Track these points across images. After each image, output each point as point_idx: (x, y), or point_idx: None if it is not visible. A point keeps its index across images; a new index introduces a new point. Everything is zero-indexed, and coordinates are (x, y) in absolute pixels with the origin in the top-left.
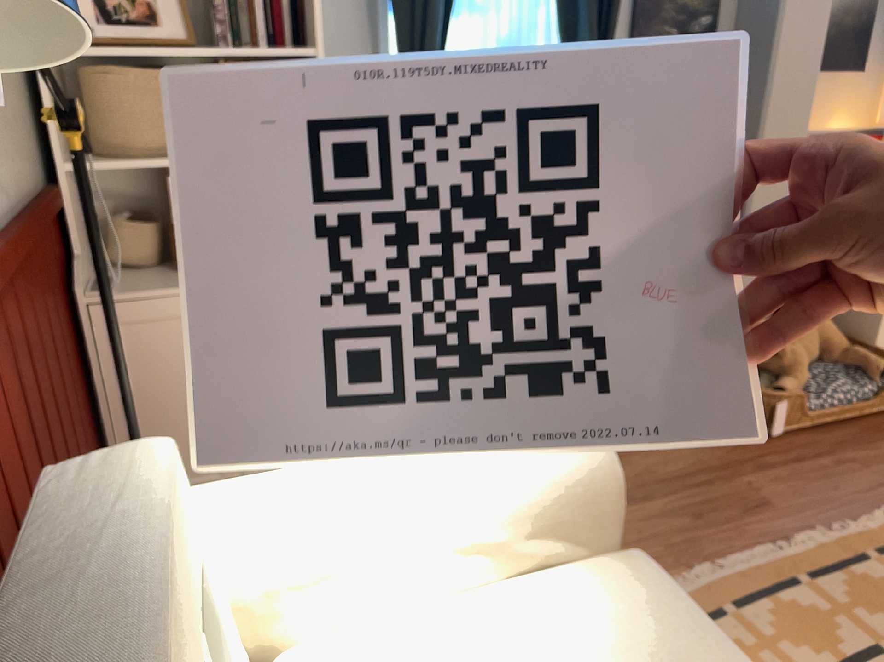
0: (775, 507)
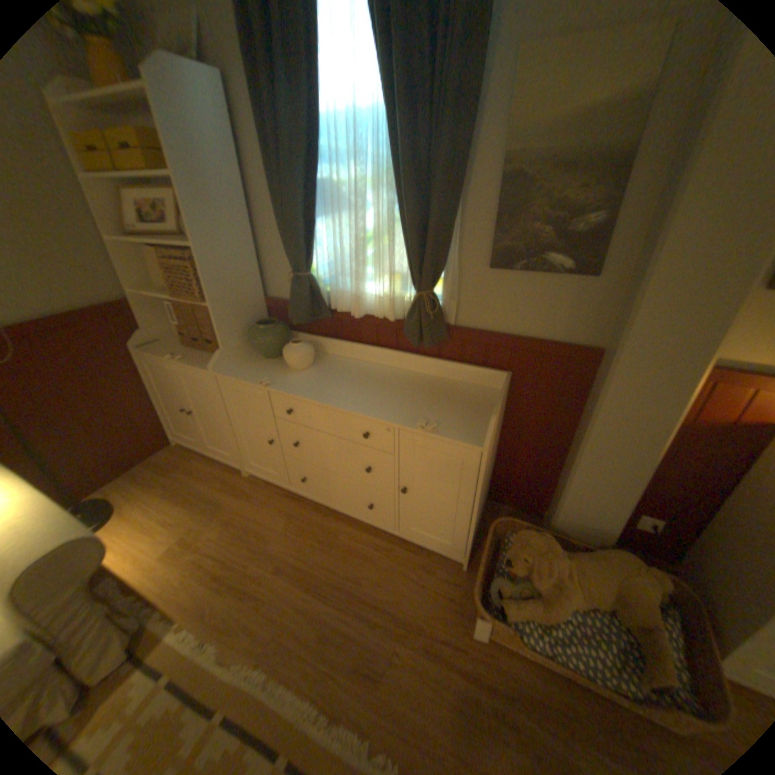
0: (376, 690)
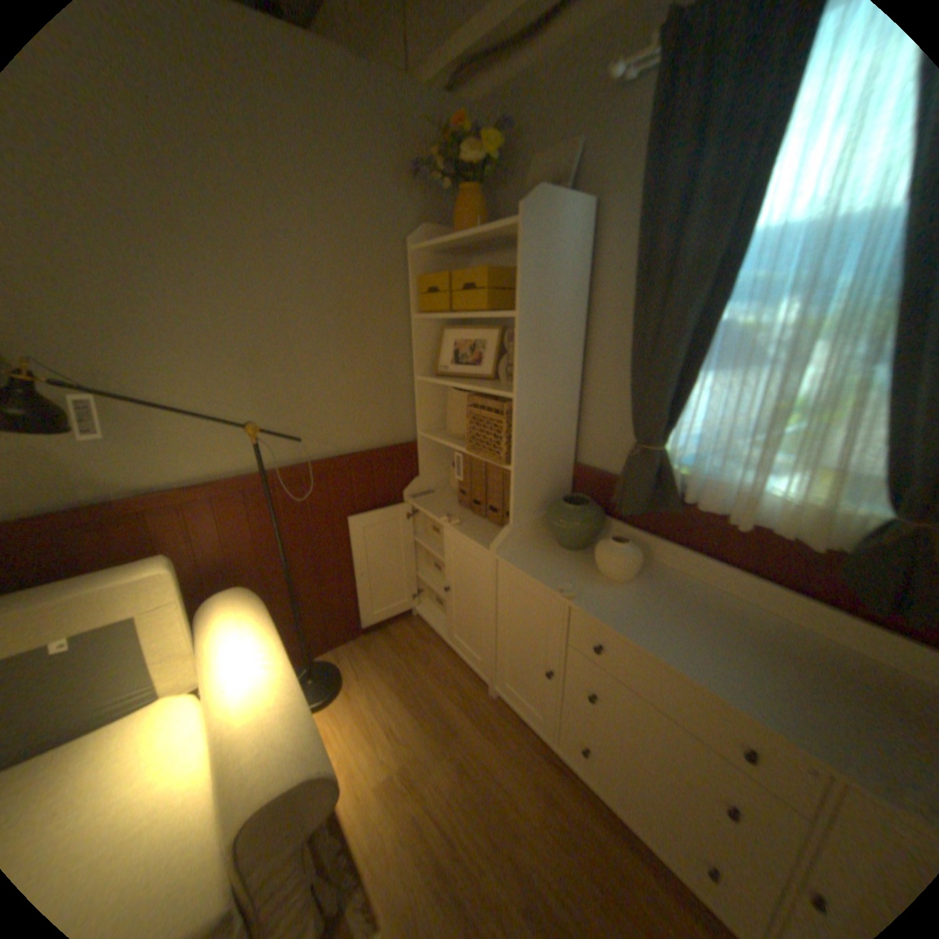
0: None
